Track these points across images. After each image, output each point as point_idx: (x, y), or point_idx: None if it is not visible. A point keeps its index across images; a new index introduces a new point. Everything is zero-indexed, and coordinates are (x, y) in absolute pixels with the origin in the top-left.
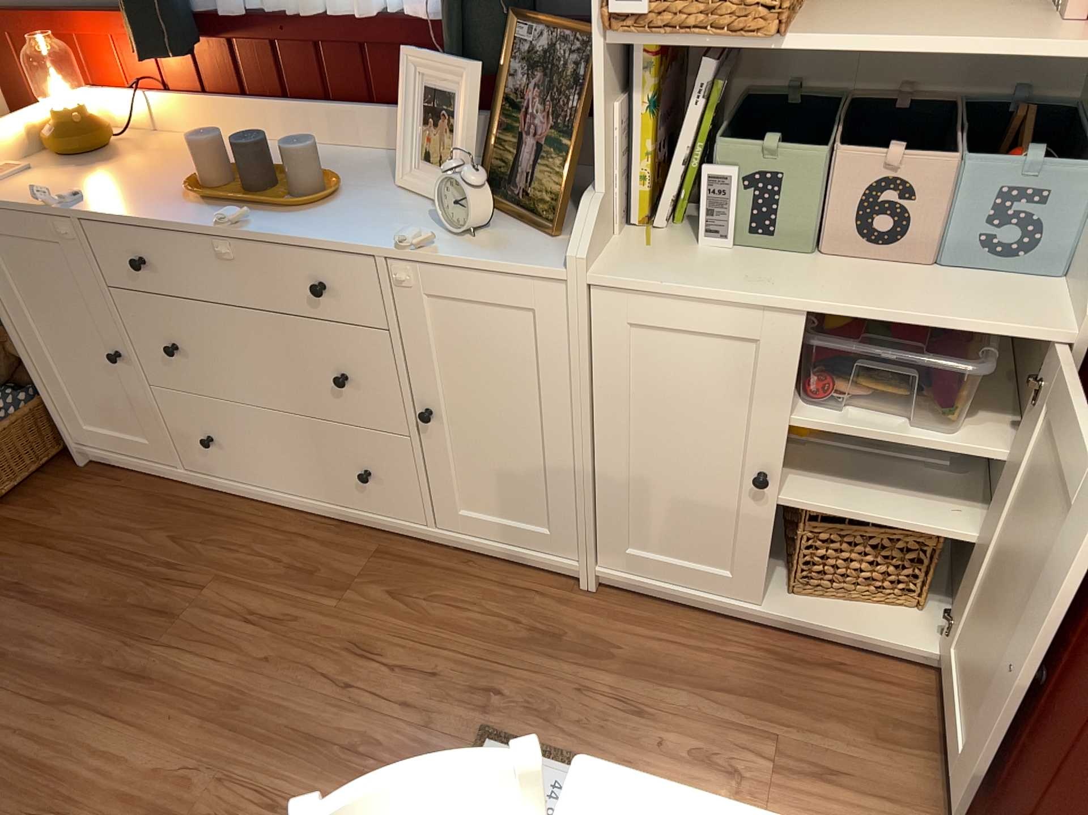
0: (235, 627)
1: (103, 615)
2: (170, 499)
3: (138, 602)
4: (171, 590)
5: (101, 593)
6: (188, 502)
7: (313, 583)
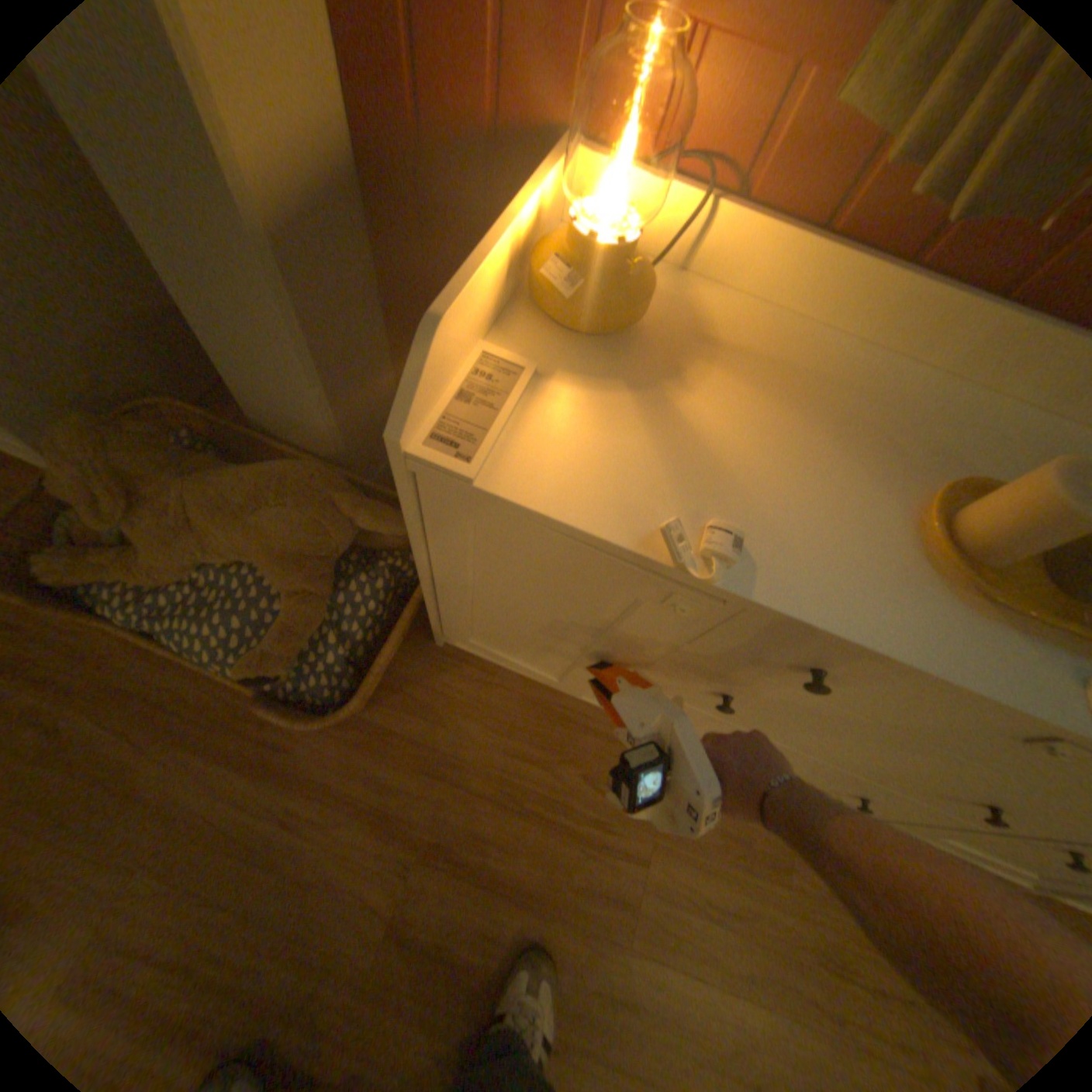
0: (698, 937)
1: (549, 914)
2: (554, 716)
3: (580, 893)
4: (610, 873)
5: (533, 875)
6: (575, 724)
7: (754, 868)
